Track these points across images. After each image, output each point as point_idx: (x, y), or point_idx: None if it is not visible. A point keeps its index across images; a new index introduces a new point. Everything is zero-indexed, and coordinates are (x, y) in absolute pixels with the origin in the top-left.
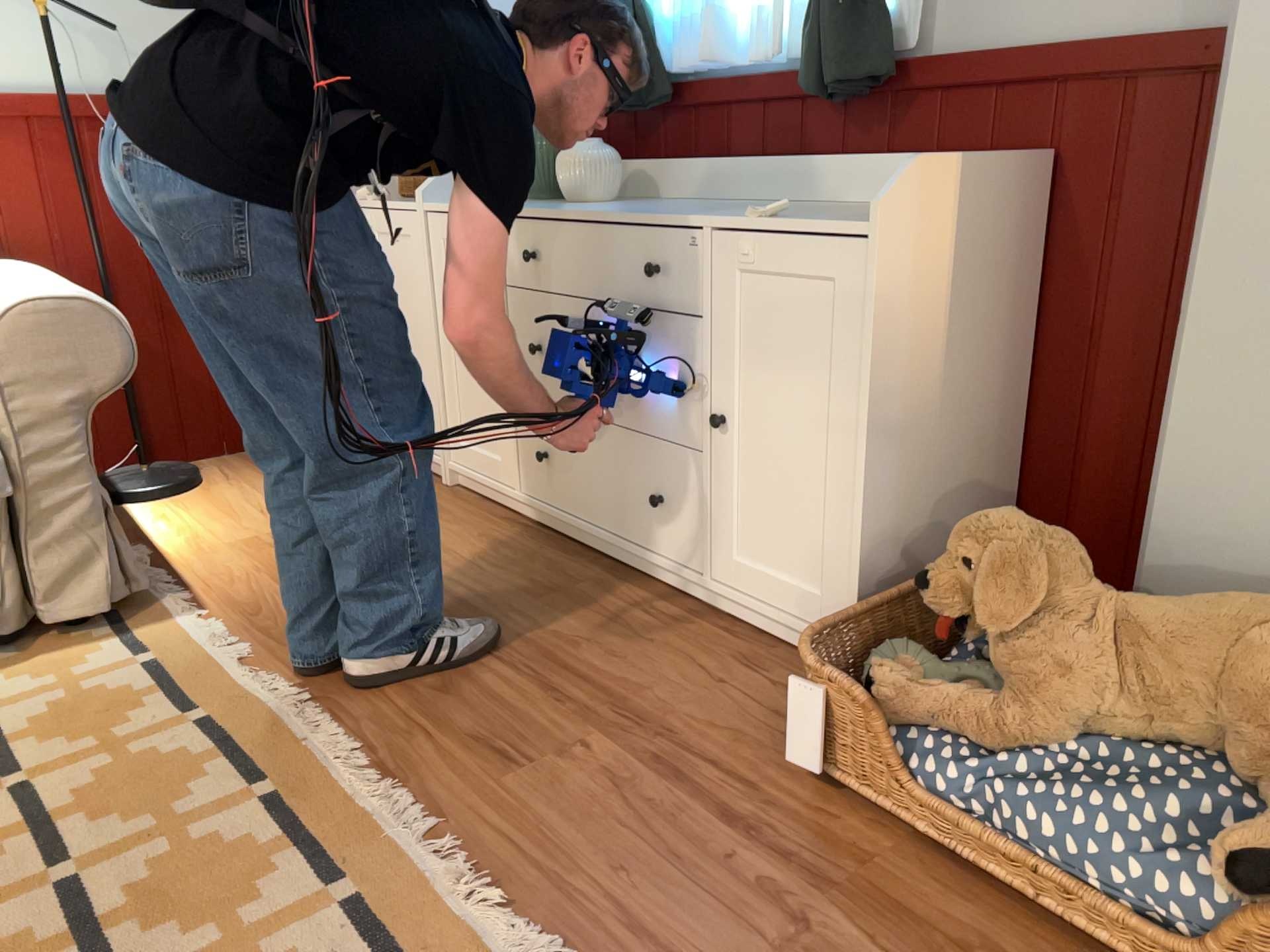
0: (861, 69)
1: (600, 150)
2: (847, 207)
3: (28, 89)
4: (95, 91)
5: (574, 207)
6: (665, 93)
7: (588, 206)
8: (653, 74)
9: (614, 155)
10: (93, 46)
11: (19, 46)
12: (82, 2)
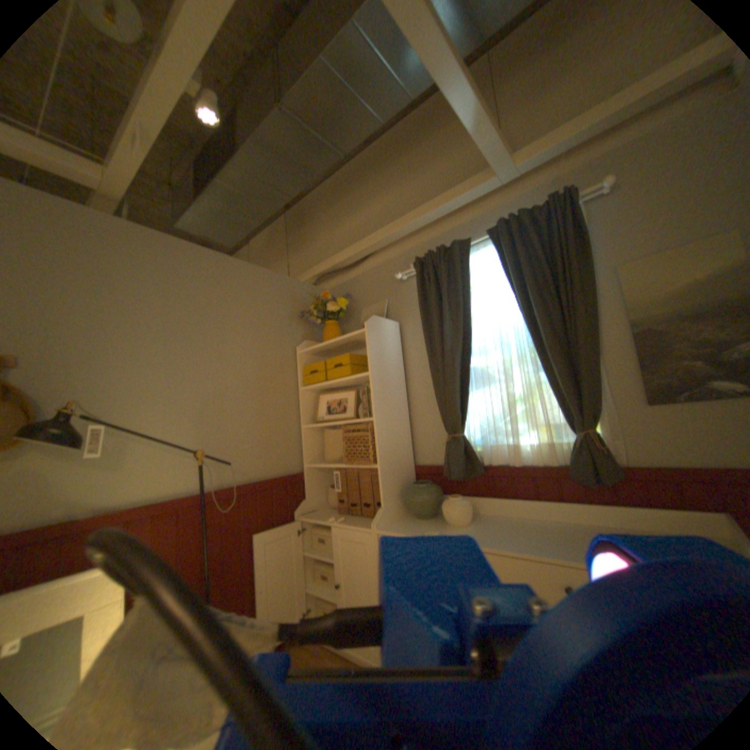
0: (618, 475)
1: (466, 500)
2: (615, 531)
3: (178, 493)
4: (208, 487)
5: (464, 531)
6: (483, 470)
7: (474, 532)
8: (474, 463)
9: (469, 500)
10: (212, 467)
11: (178, 473)
12: (209, 448)
